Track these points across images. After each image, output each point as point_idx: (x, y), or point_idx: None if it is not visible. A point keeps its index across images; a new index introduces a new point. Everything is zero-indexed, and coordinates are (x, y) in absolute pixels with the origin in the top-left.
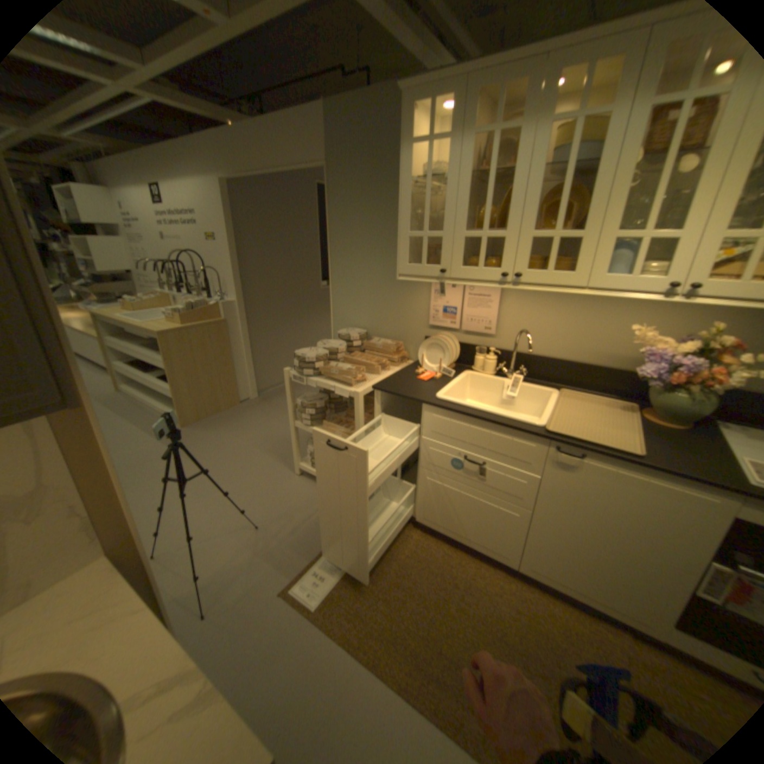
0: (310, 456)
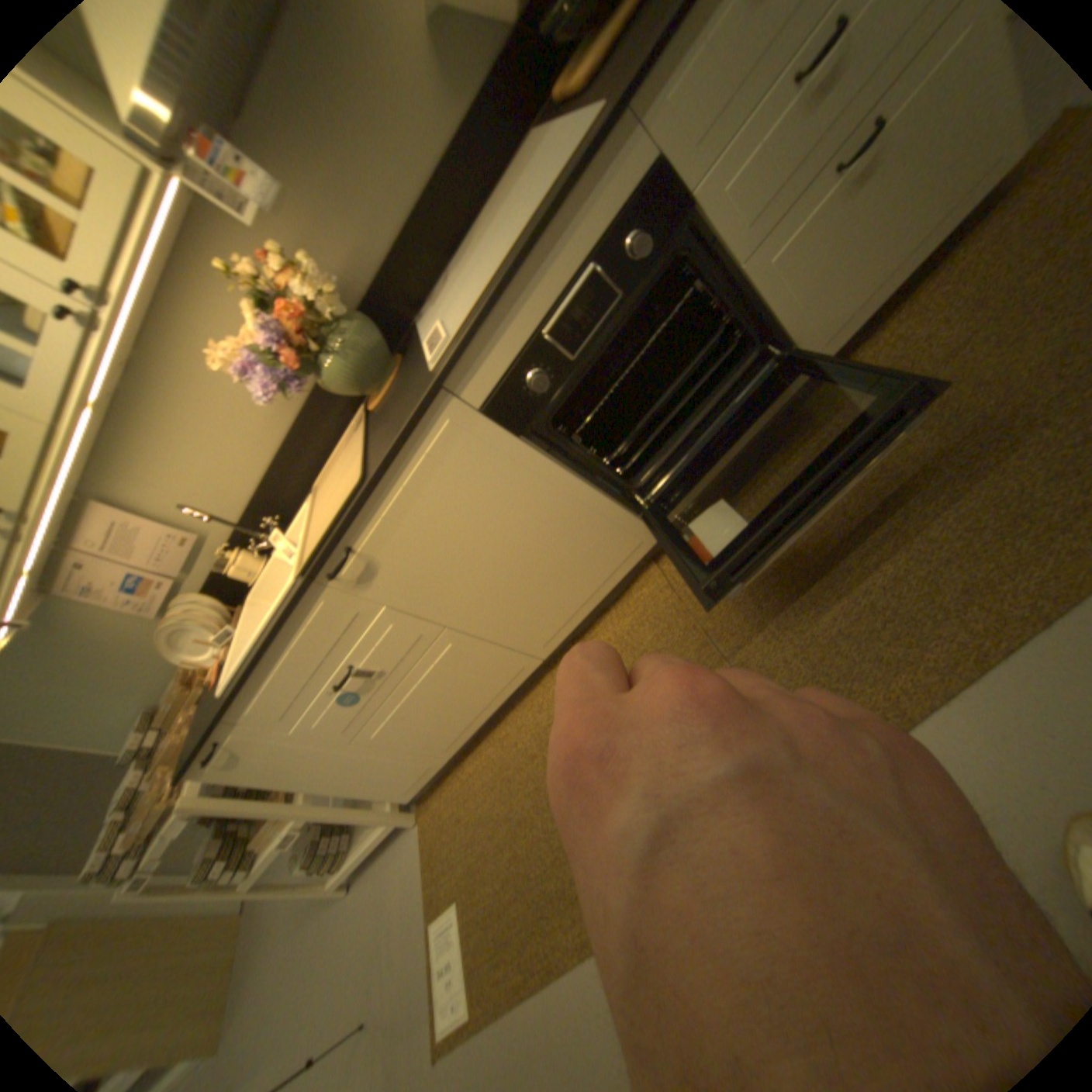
0: (315, 873)
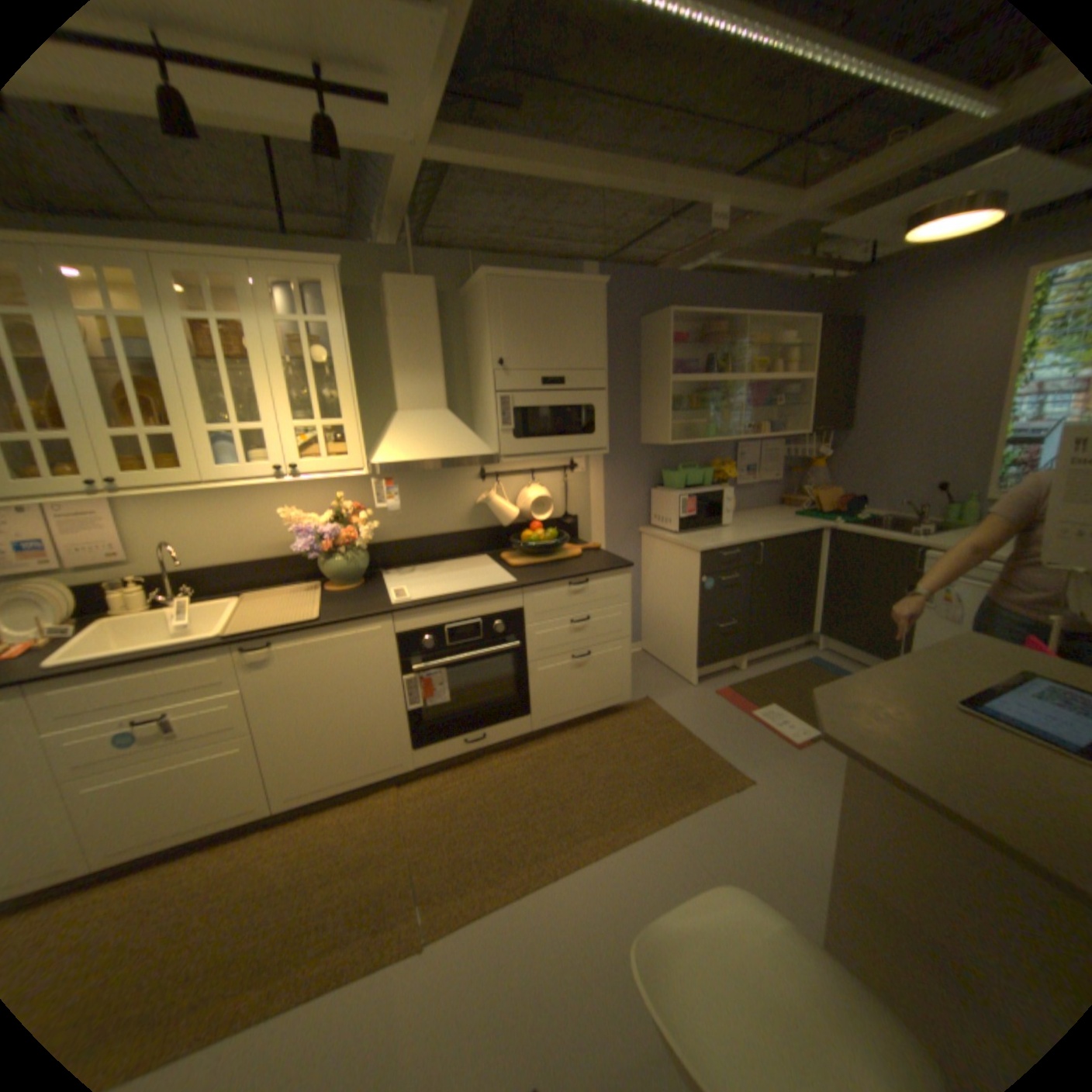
0: None
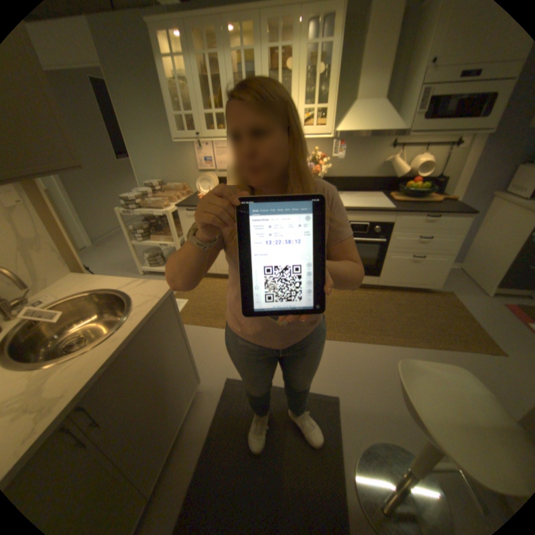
0: (147, 260)
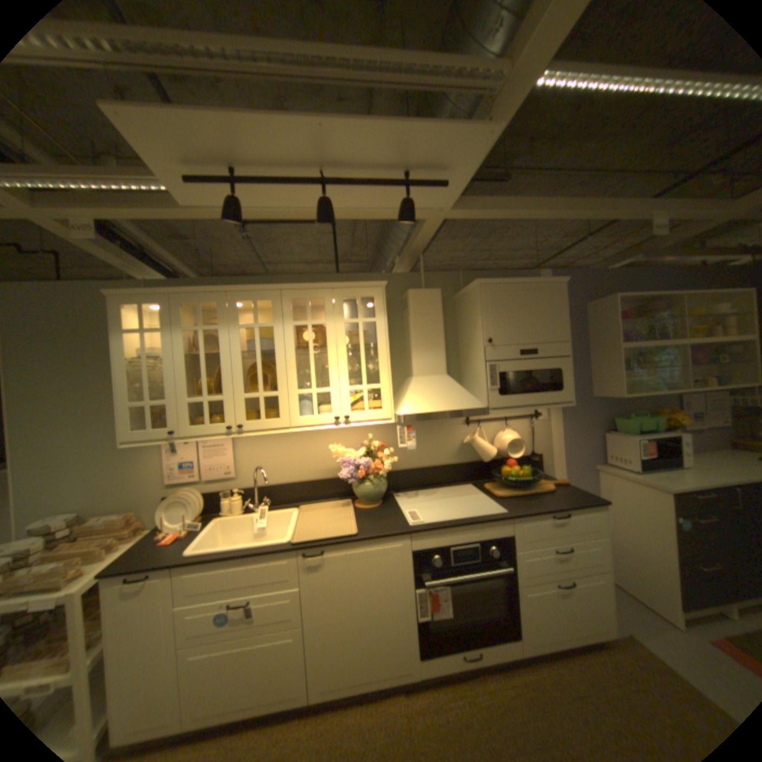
0: None
